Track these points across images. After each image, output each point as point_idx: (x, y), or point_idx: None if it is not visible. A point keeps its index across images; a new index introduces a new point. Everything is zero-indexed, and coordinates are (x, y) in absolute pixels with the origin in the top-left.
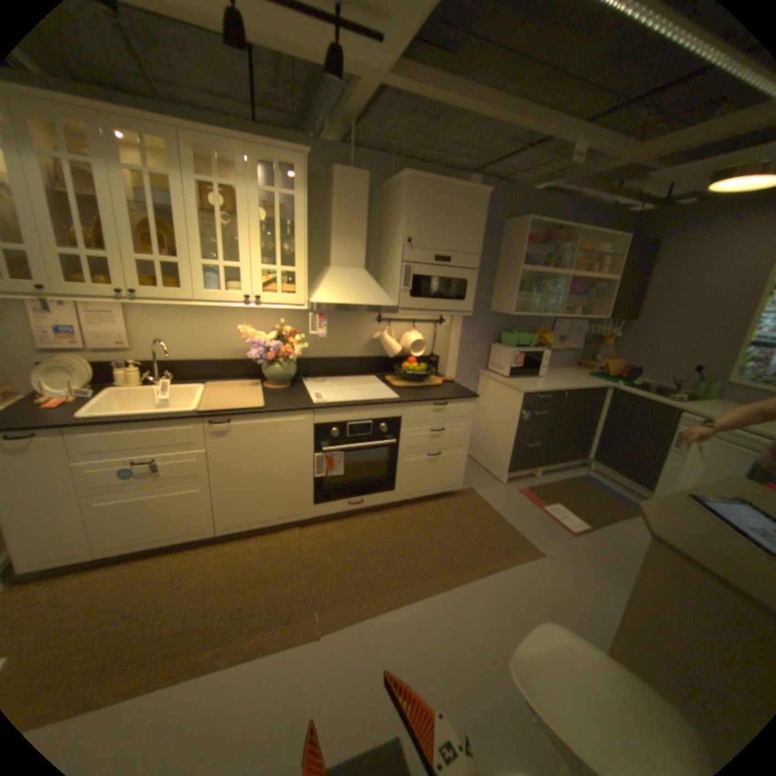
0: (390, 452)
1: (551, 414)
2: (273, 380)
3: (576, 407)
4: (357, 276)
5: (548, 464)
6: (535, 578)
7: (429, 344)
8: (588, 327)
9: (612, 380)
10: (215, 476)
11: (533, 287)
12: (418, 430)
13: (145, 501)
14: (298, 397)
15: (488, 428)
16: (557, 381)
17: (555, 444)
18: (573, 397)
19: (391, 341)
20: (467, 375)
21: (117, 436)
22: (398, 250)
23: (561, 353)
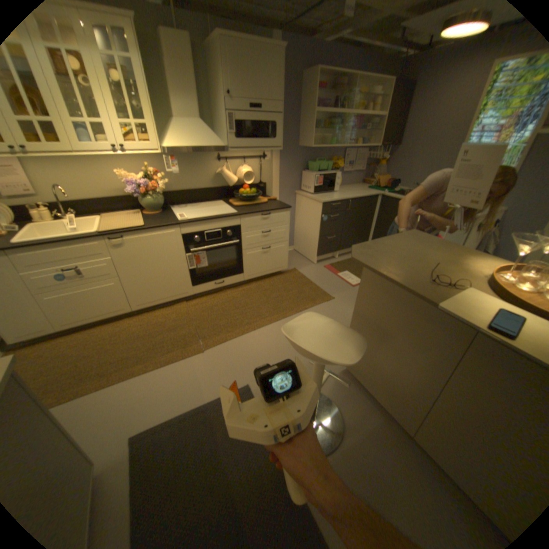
0: (237, 249)
1: (341, 216)
2: (149, 208)
3: (357, 210)
4: (195, 124)
5: (342, 249)
6: (327, 310)
7: (258, 174)
8: (368, 153)
9: (382, 190)
10: (122, 274)
11: (328, 125)
12: (253, 233)
13: (79, 293)
14: (168, 218)
15: (304, 230)
16: (345, 194)
17: (346, 235)
18: (355, 203)
19: (229, 174)
20: (287, 195)
21: (47, 253)
22: (222, 101)
23: (351, 174)
